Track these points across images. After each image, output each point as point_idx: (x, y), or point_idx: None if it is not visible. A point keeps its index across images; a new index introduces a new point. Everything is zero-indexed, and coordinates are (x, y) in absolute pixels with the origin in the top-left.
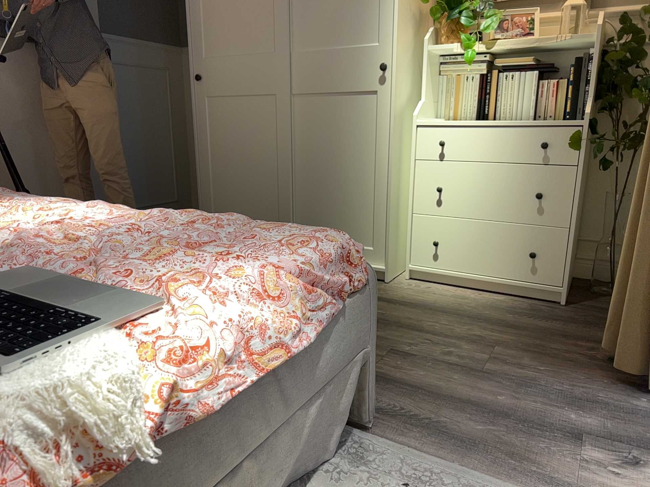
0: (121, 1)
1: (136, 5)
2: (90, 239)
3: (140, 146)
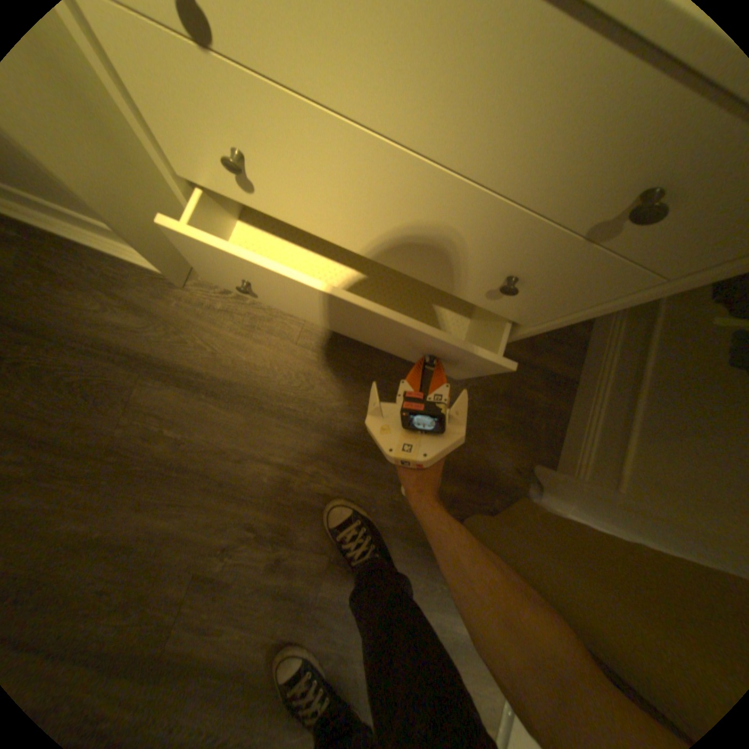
0: None
1: None
2: None
3: None
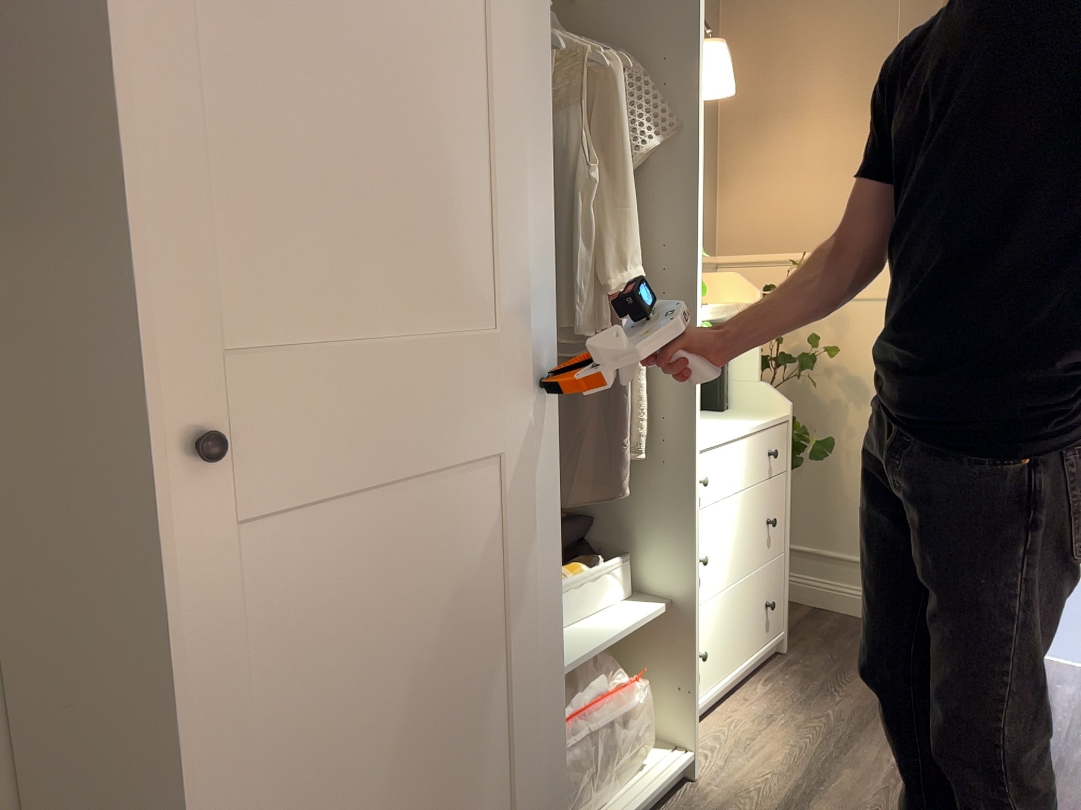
0: None
1: None
2: None
3: None
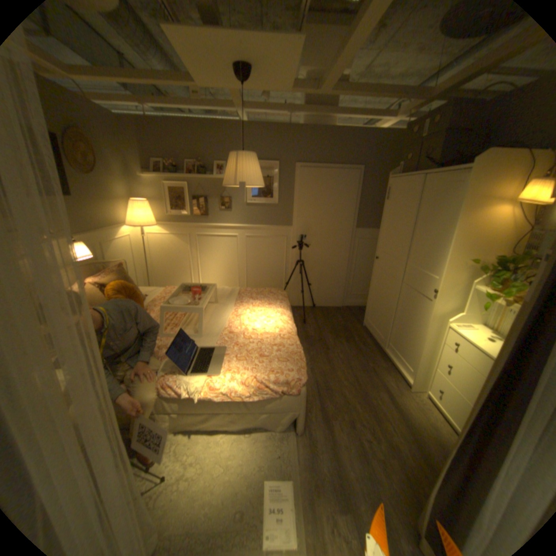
0: (369, 214)
1: (376, 214)
2: (257, 337)
3: (363, 271)
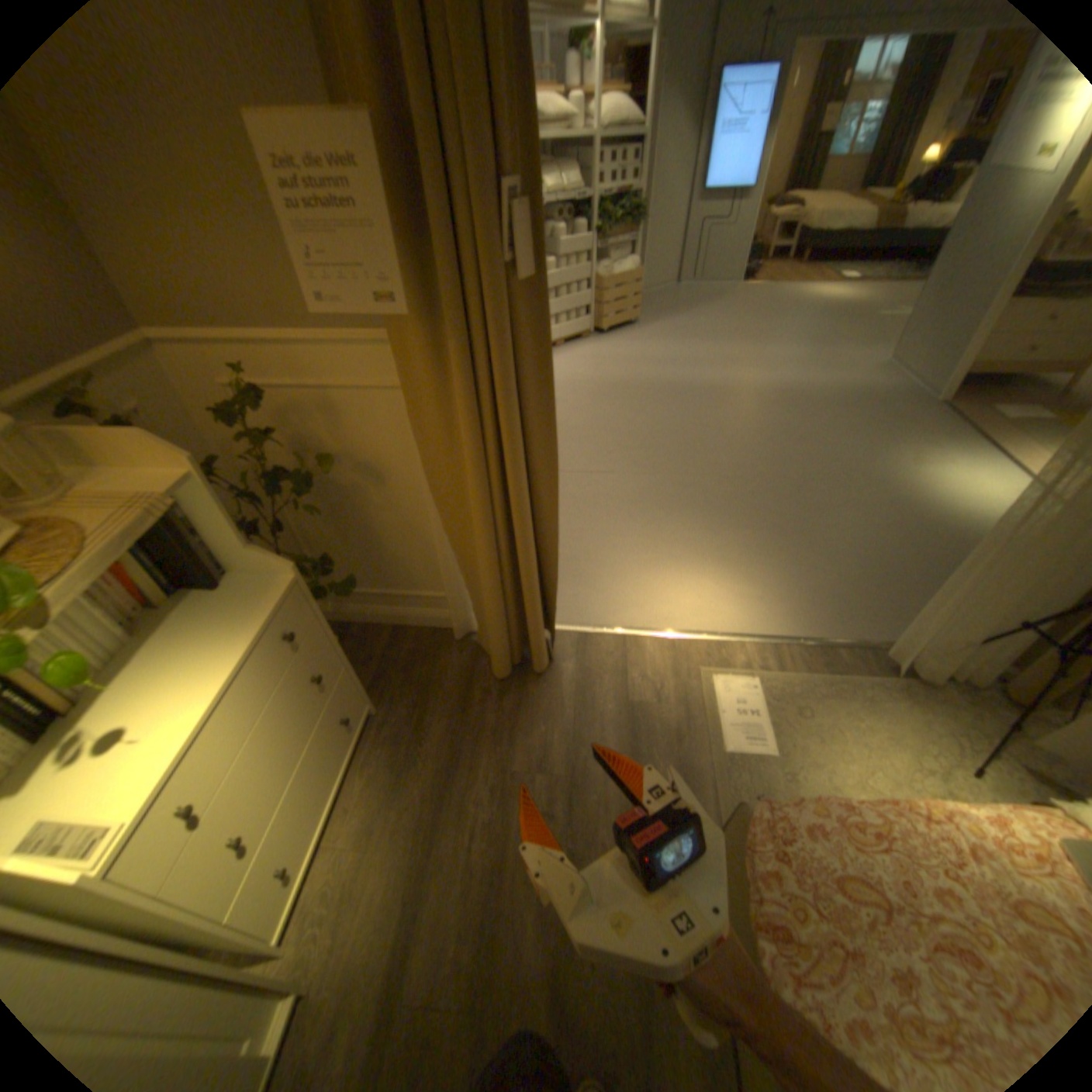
0: None
1: None
2: None
3: None
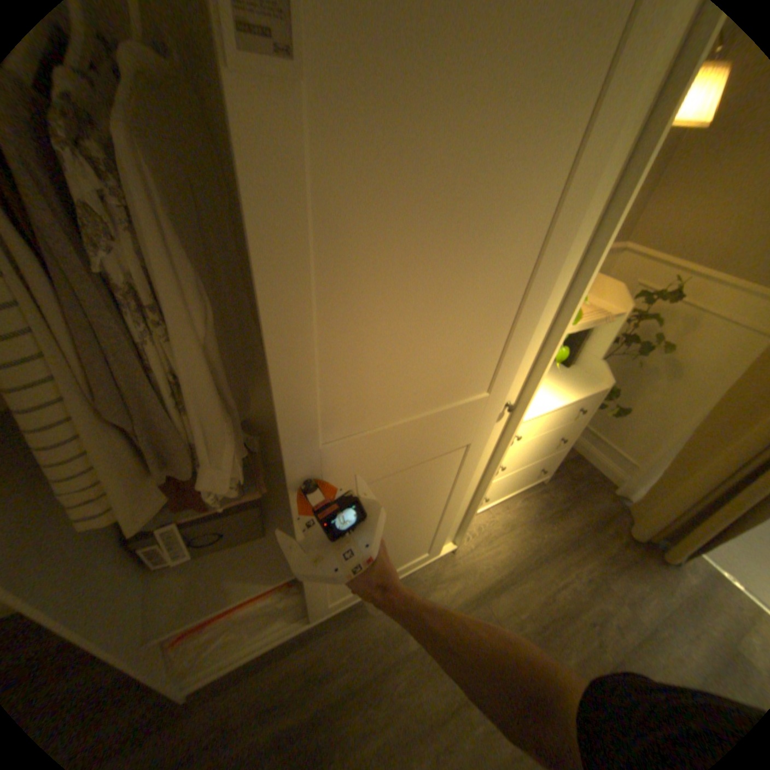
0: None
1: None
2: None
3: None
